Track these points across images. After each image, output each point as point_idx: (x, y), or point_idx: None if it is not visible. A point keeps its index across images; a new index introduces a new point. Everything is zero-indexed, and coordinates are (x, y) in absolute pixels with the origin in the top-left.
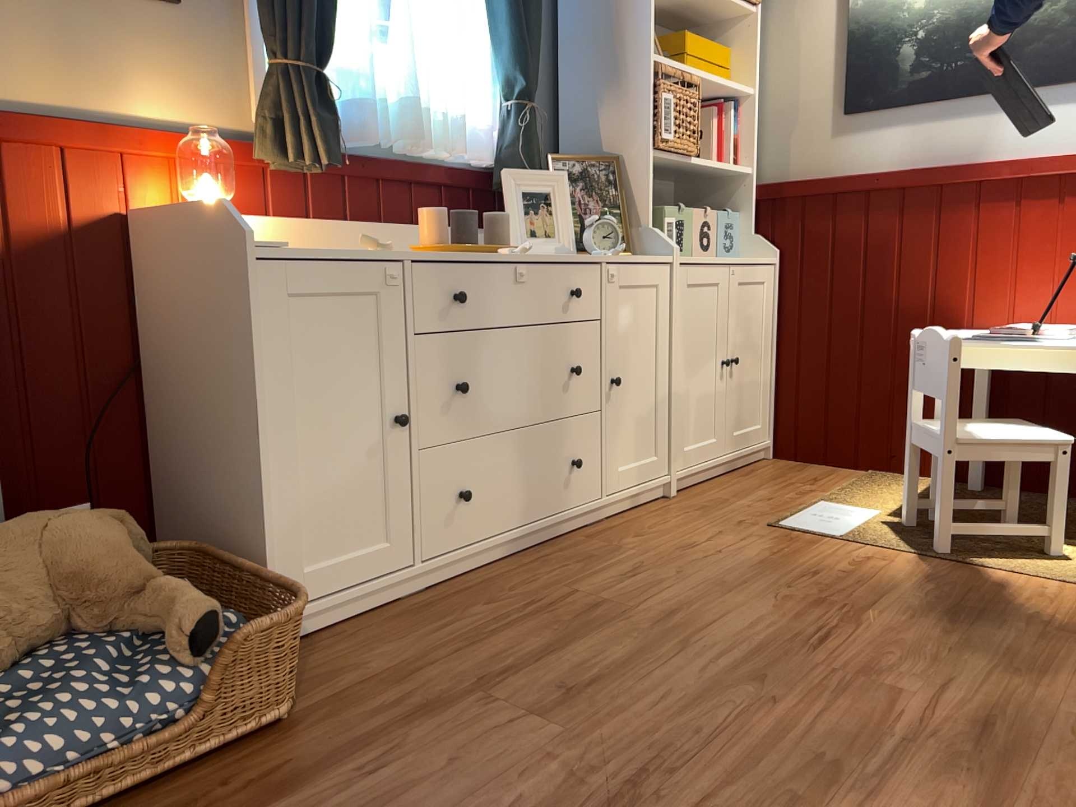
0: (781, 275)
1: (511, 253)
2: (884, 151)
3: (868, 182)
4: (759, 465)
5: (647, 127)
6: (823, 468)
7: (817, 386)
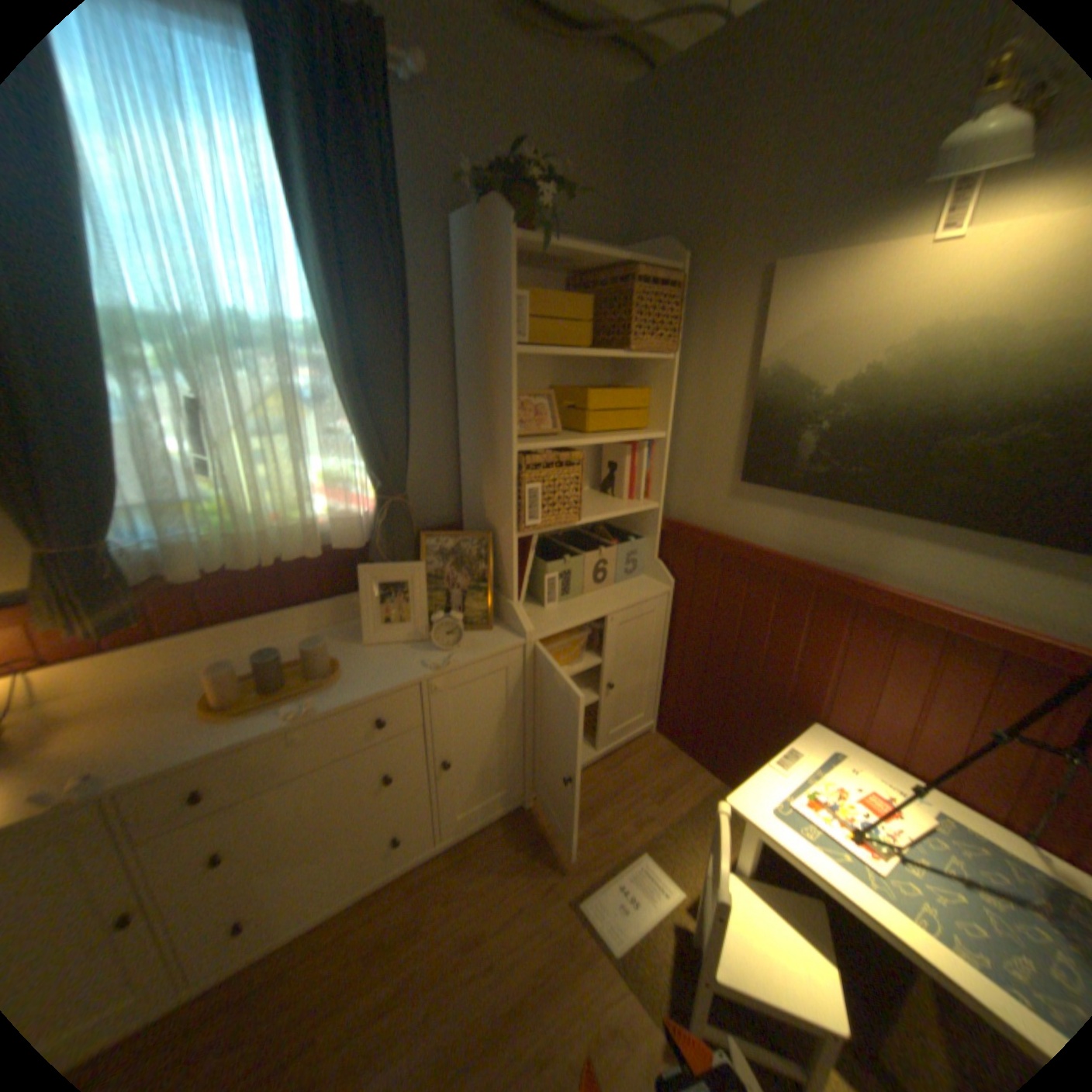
0: (675, 601)
1: (285, 721)
2: (775, 529)
3: (752, 556)
4: (635, 750)
5: (512, 516)
6: (687, 767)
7: (692, 700)
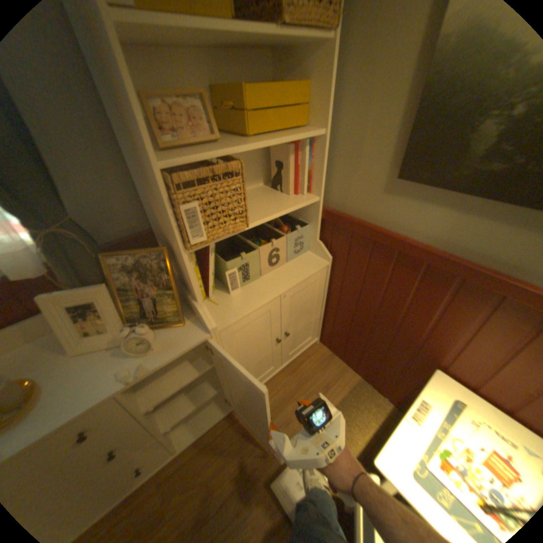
0: (333, 270)
1: None
2: (427, 224)
3: (402, 247)
4: (307, 356)
5: (176, 235)
6: (339, 367)
7: (344, 331)
